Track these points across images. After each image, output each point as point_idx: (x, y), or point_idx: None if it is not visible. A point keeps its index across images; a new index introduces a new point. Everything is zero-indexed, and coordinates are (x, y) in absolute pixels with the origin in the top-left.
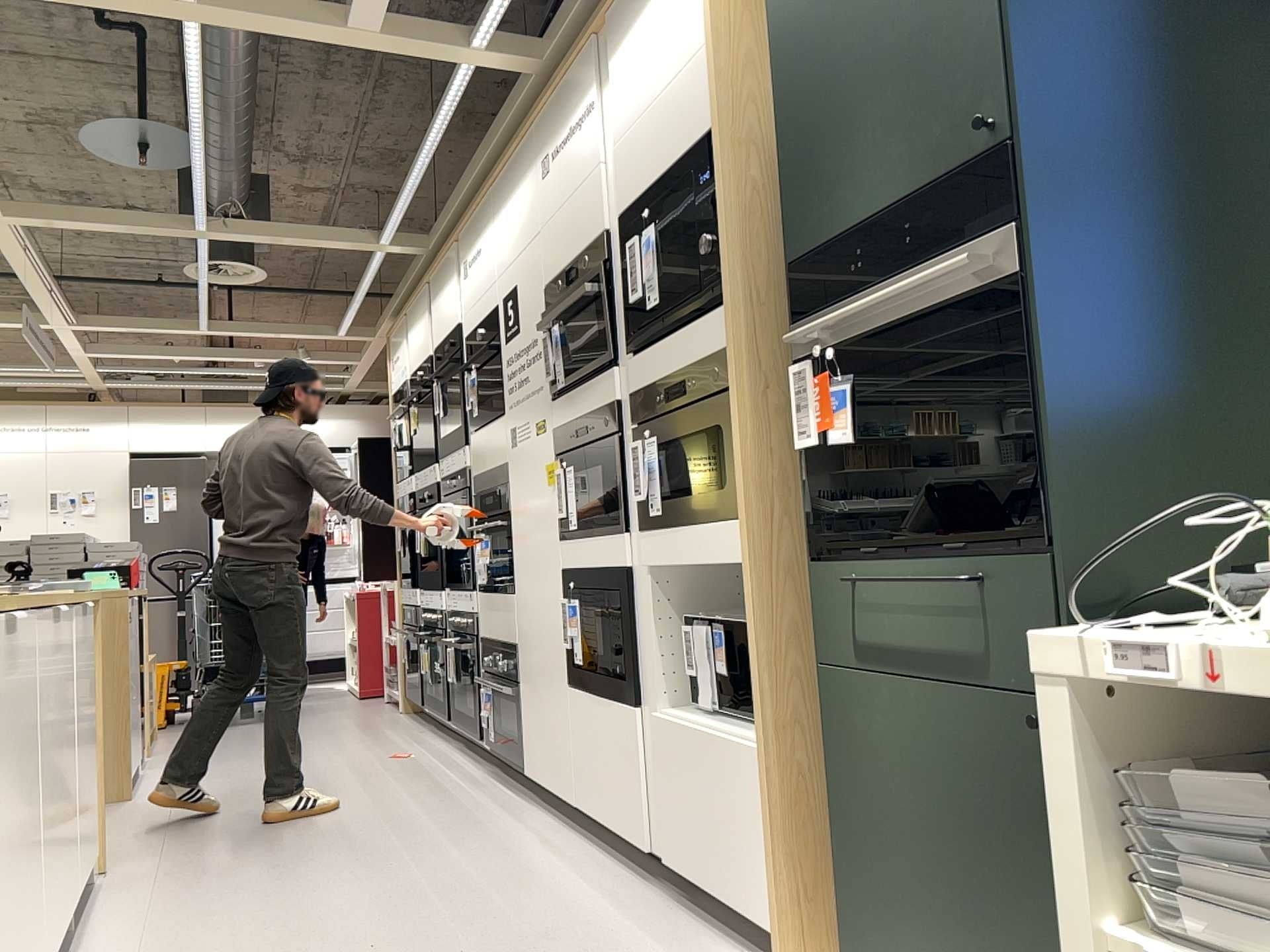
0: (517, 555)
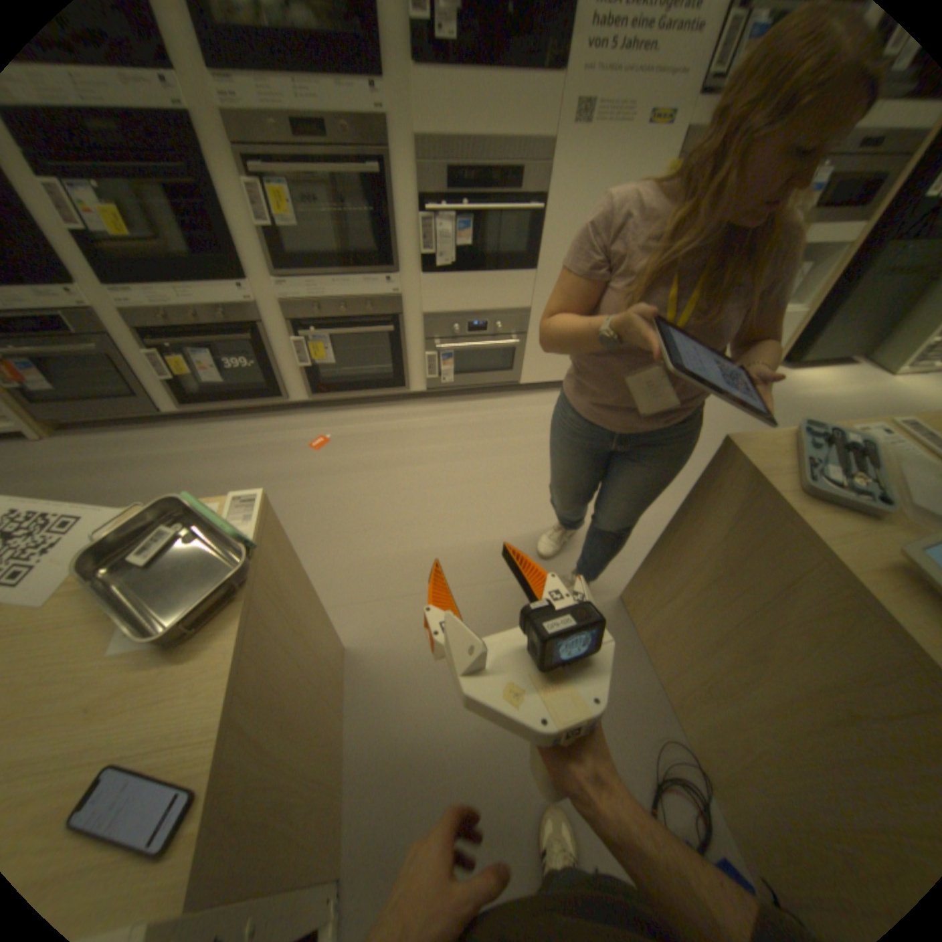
0: (553, 236)
